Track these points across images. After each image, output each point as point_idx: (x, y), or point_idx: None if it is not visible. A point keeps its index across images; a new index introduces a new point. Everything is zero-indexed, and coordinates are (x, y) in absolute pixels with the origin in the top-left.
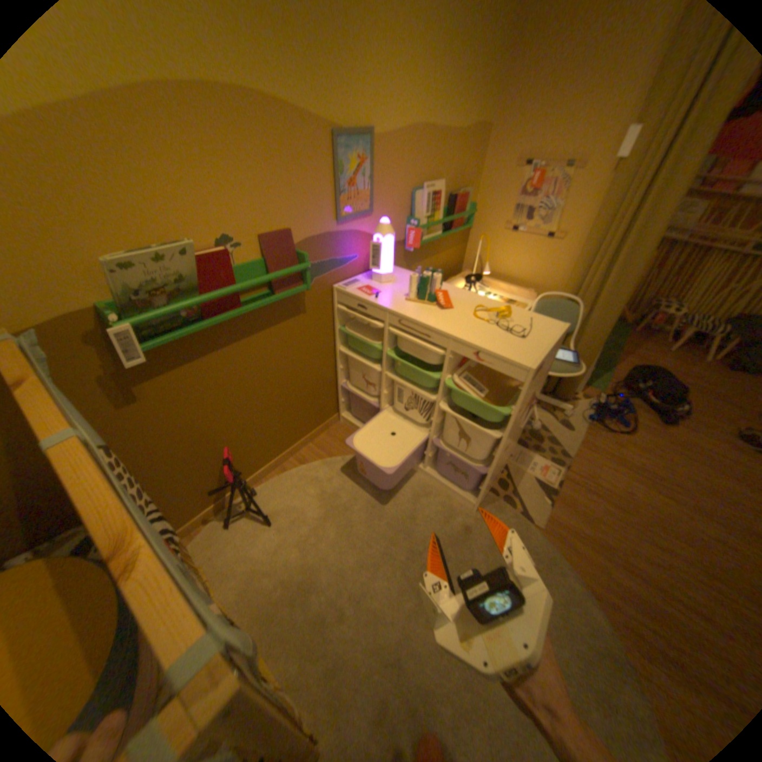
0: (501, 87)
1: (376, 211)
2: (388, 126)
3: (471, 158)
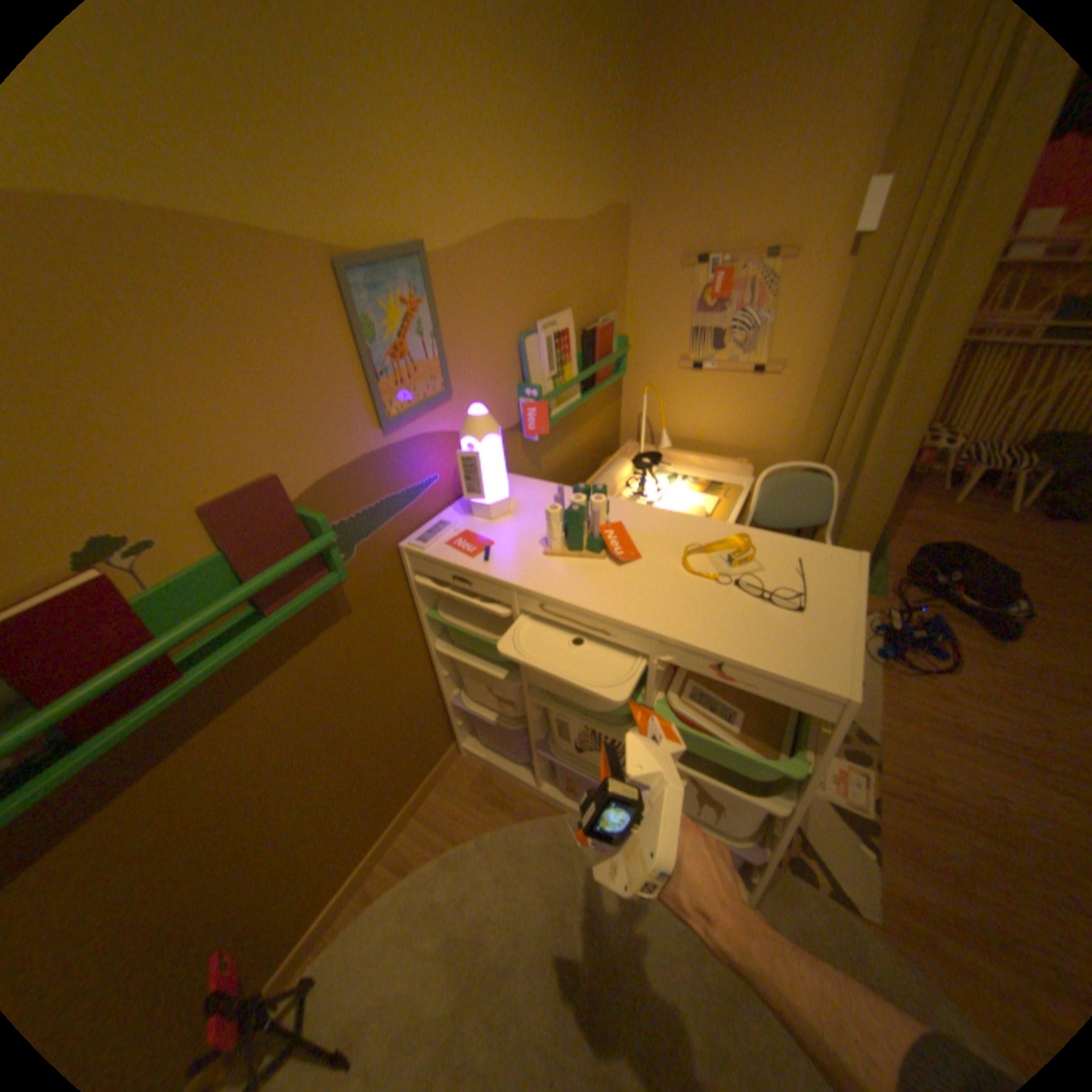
0: (635, 143)
1: (459, 388)
2: (453, 231)
3: (607, 264)
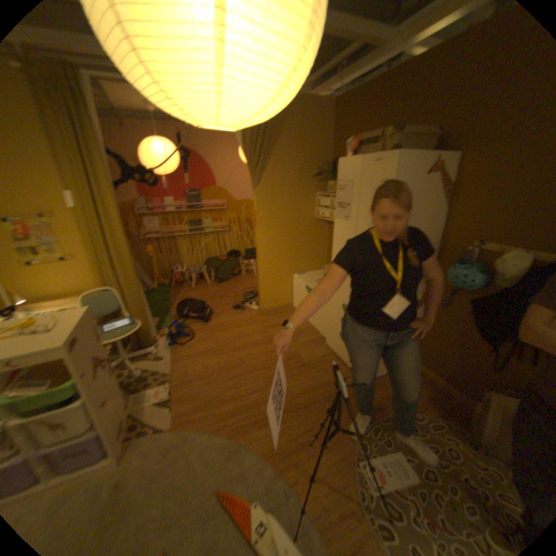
0: None
1: None
2: None
3: None
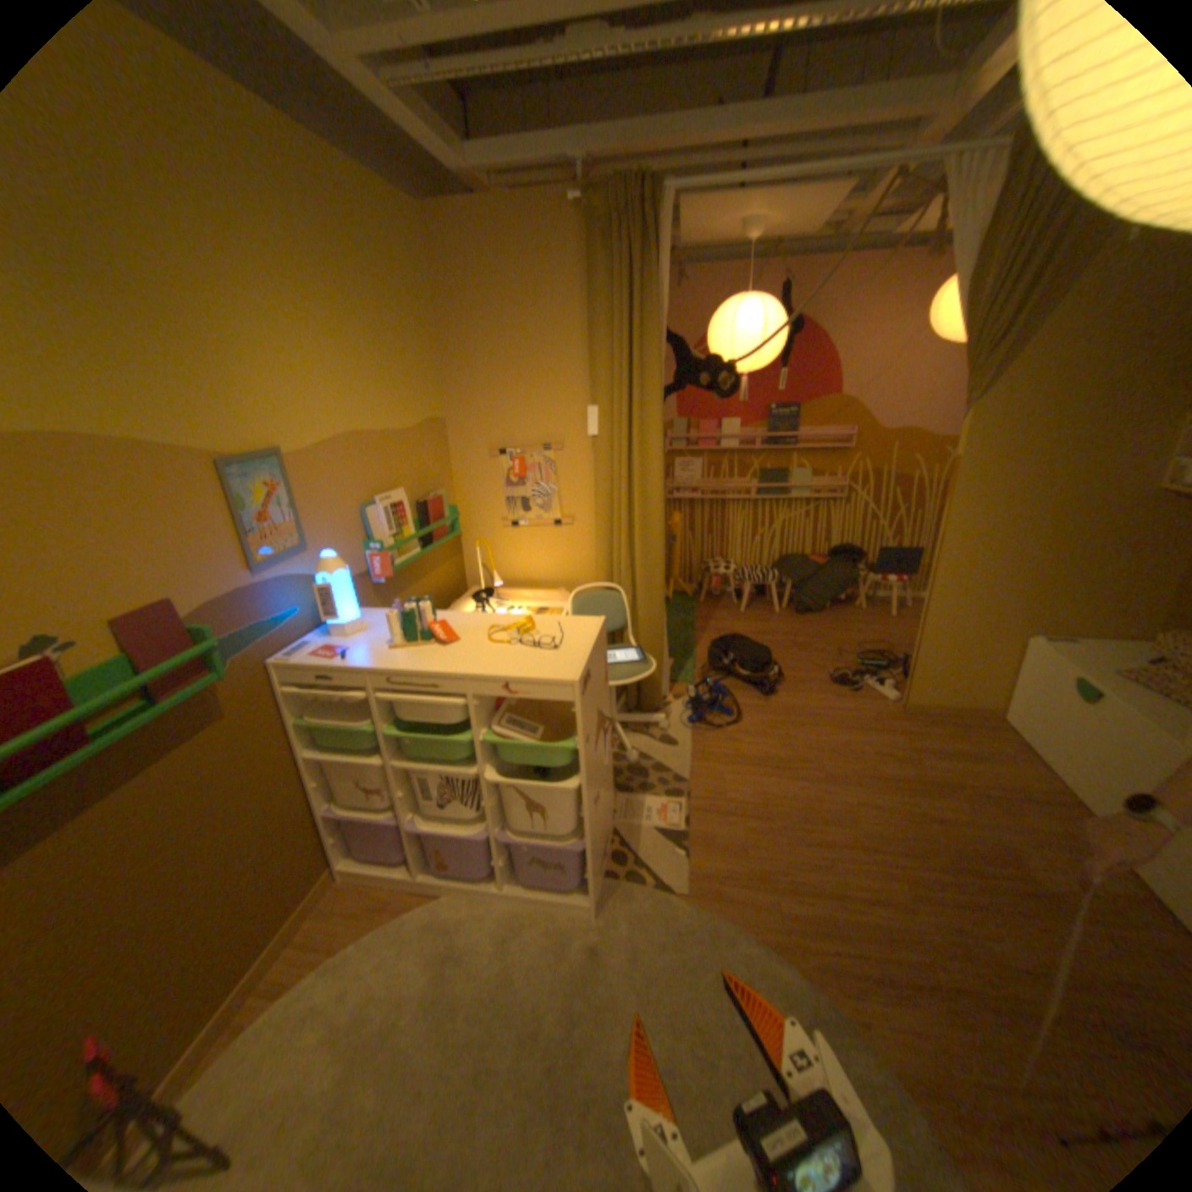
0: (442, 382)
1: (314, 544)
2: (302, 442)
3: (432, 458)
